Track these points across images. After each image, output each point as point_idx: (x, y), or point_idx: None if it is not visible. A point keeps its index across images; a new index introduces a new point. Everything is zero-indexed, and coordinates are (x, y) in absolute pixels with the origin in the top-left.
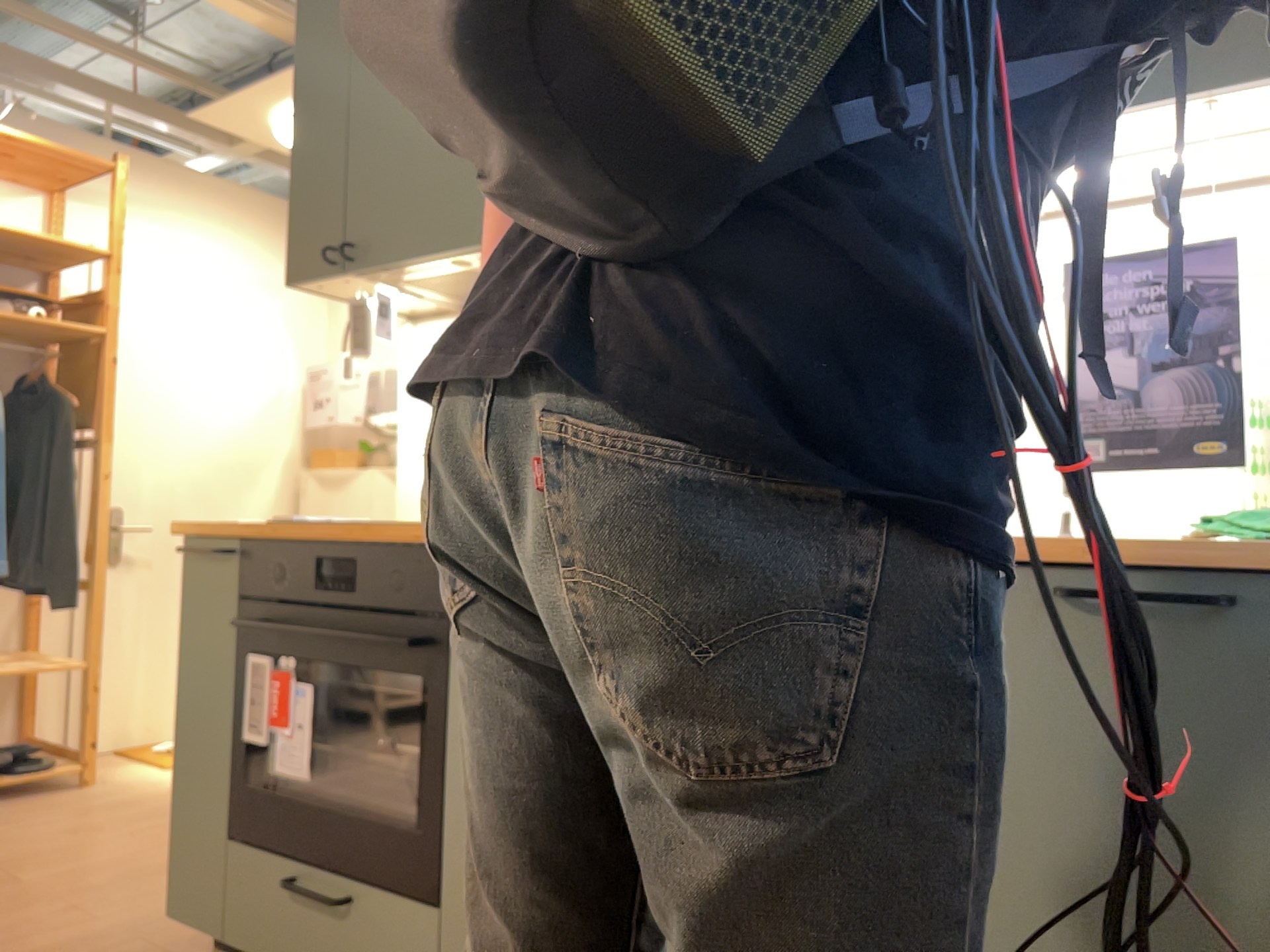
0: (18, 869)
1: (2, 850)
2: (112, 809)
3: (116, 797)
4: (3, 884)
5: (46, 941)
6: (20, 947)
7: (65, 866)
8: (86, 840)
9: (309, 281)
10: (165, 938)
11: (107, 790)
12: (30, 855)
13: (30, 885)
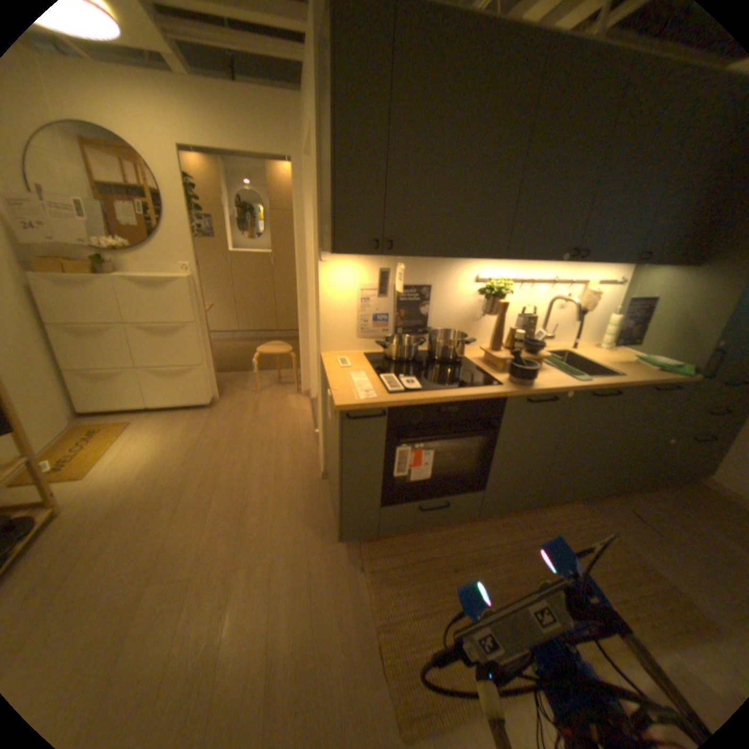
0: (164, 574)
1: (122, 575)
2: (118, 517)
3: (98, 510)
4: (180, 585)
5: (276, 584)
6: (273, 595)
7: (185, 556)
8: (156, 539)
9: (346, 253)
10: (312, 547)
11: (80, 510)
12: (149, 565)
13: (196, 574)
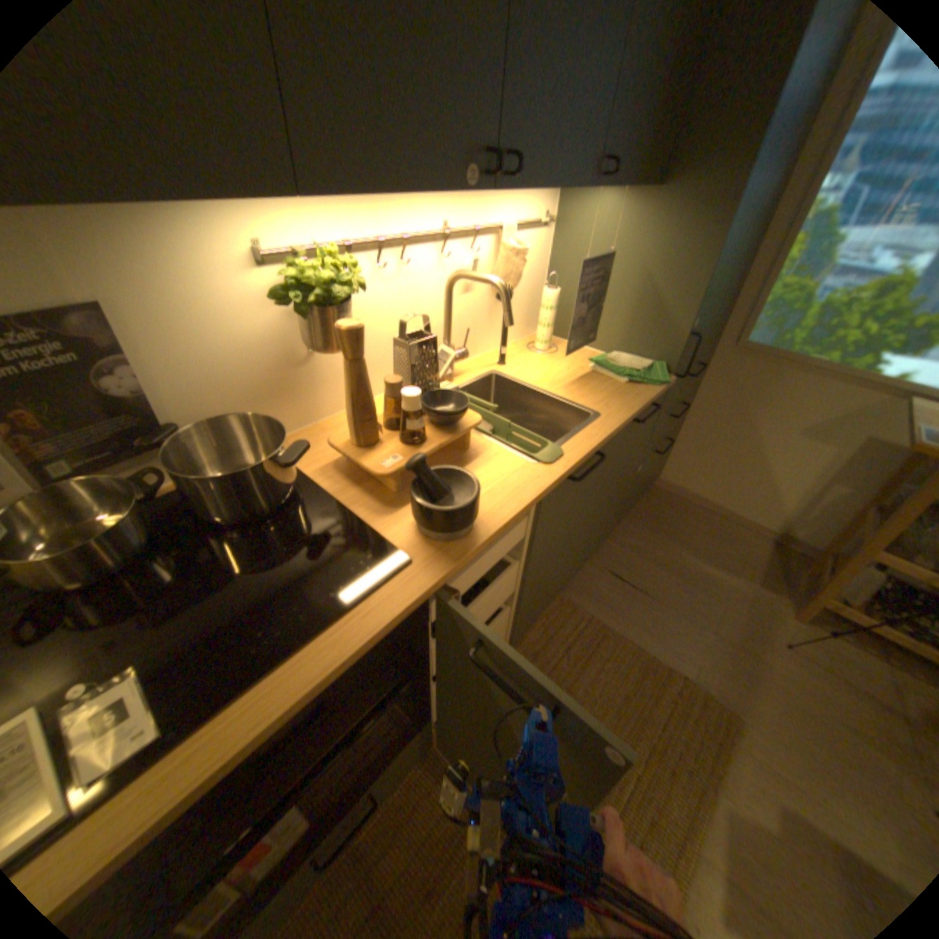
0: None
1: None
2: None
3: None
4: None
5: None
6: None
7: None
8: None
9: None
10: None
11: None
12: None
13: None
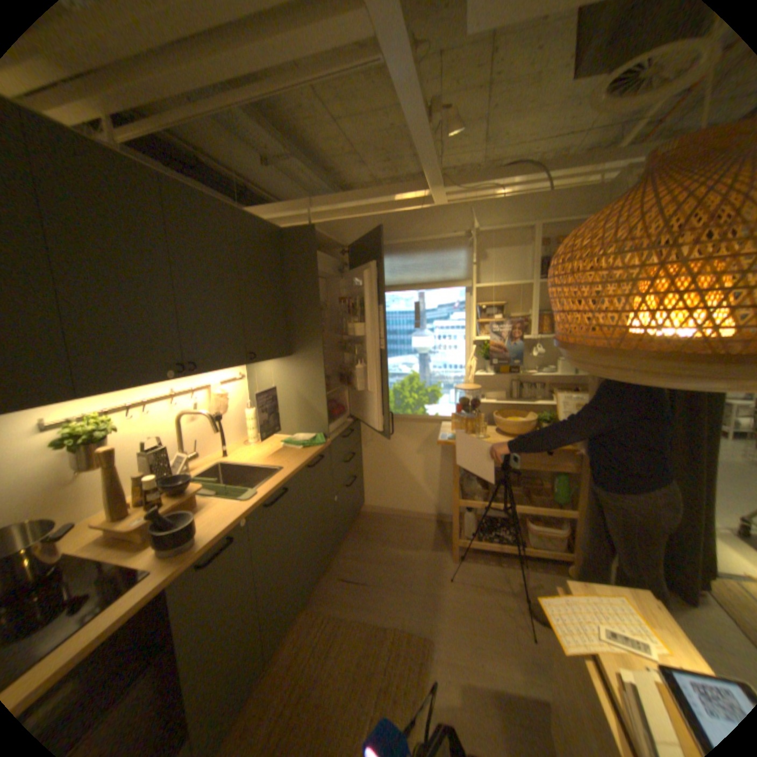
0: None
1: None
2: None
3: None
4: None
5: None
6: None
7: None
8: None
9: None
10: None
11: None
12: None
13: None
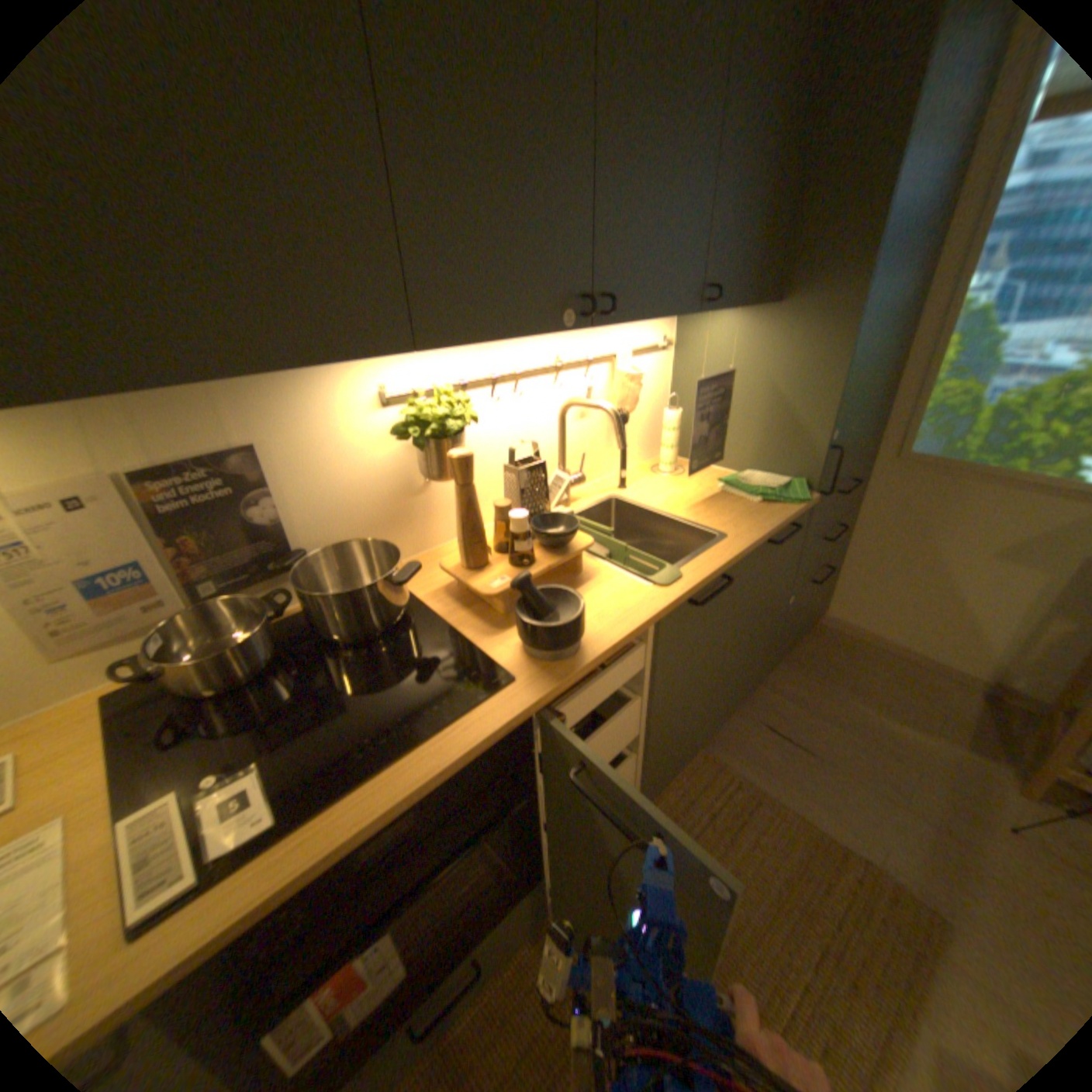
0: None
1: None
2: None
3: None
4: None
5: None
6: None
7: None
8: None
9: None
10: None
11: None
12: None
13: None
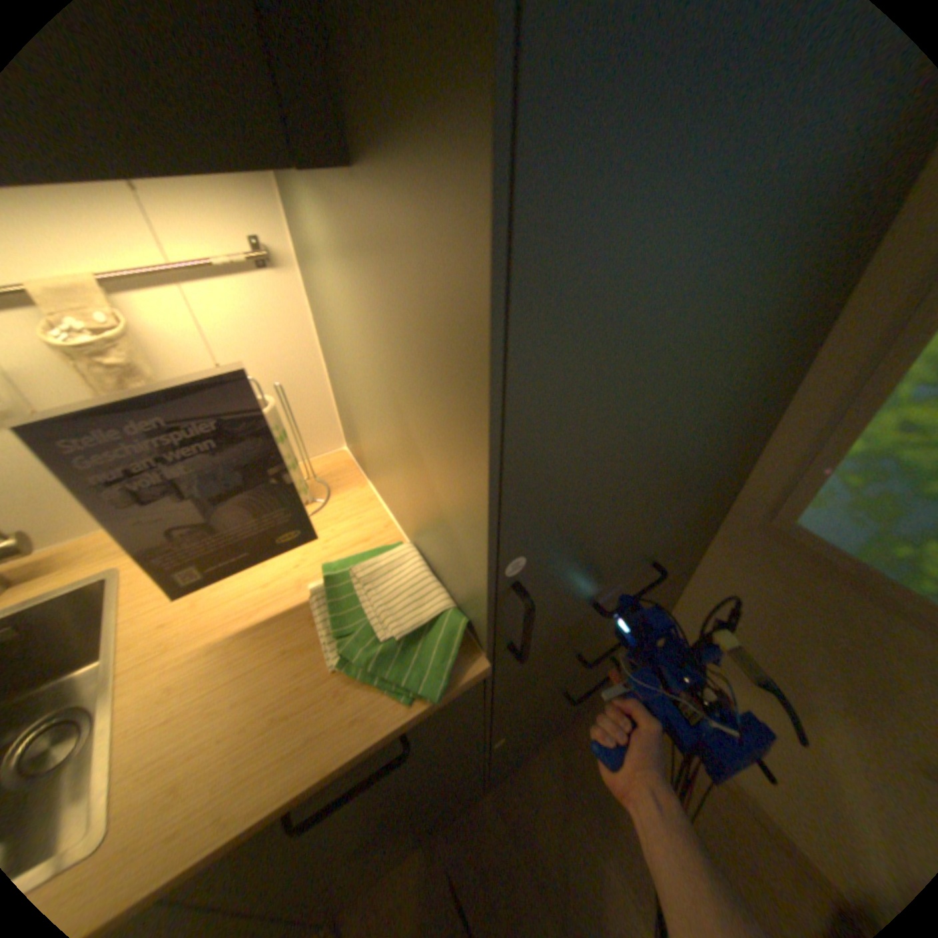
0: None
1: None
2: None
3: None
4: None
5: None
6: None
7: None
8: None
9: None
10: None
11: None
12: None
13: None
